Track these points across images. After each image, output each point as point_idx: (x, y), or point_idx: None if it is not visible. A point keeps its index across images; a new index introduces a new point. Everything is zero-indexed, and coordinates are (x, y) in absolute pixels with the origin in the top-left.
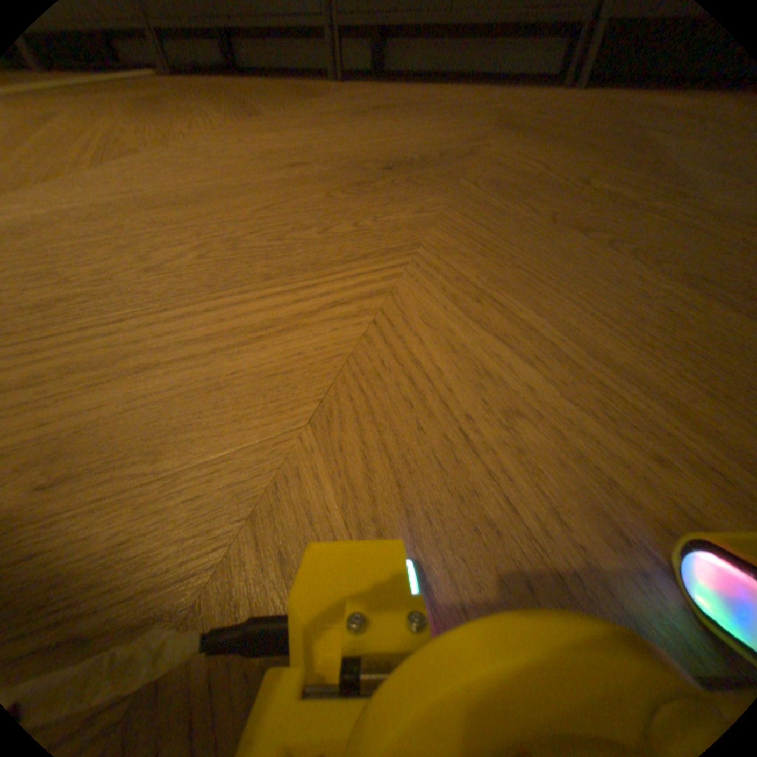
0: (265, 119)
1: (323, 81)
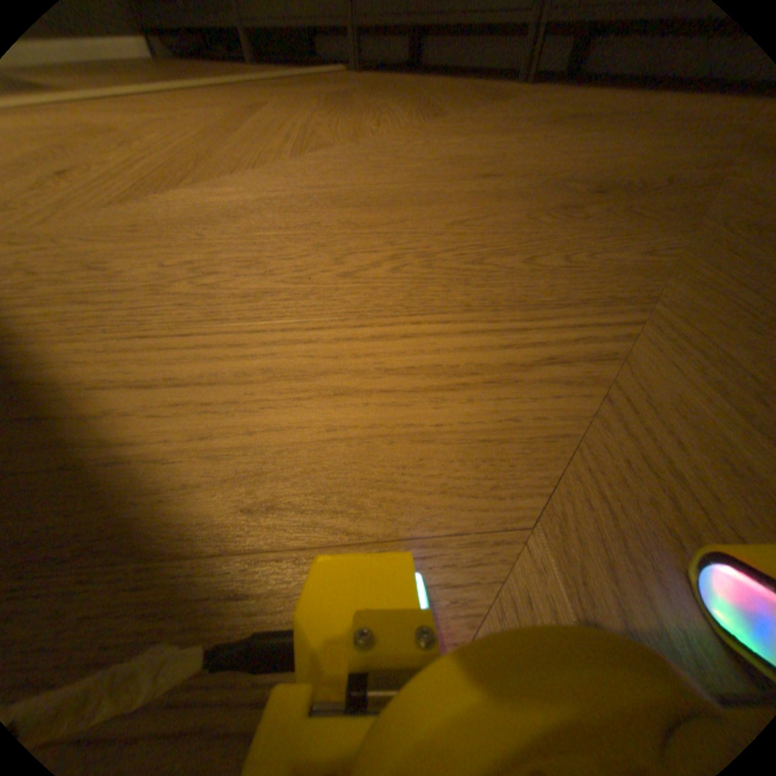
0: (453, 122)
1: (512, 84)
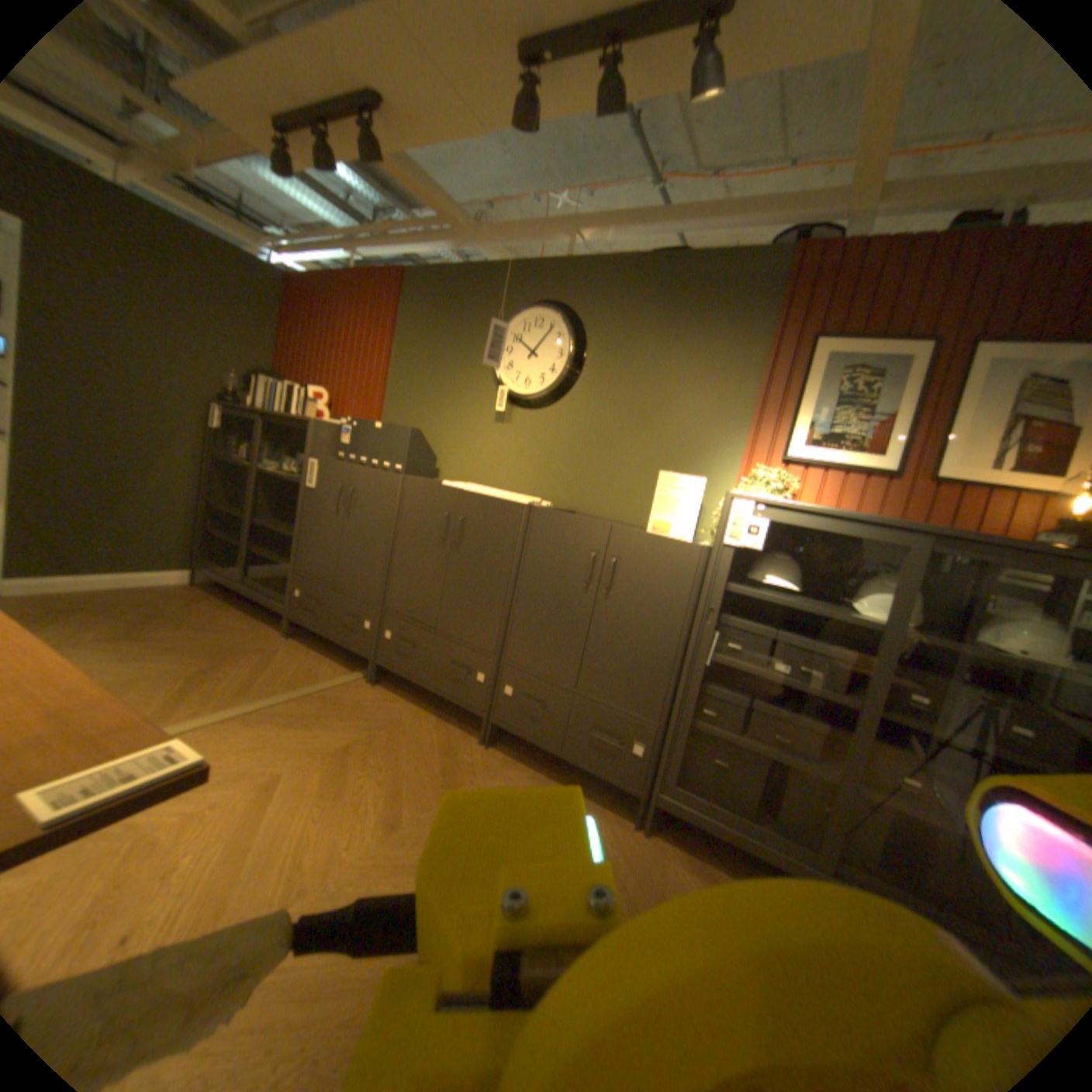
0: (396, 843)
1: (472, 744)
